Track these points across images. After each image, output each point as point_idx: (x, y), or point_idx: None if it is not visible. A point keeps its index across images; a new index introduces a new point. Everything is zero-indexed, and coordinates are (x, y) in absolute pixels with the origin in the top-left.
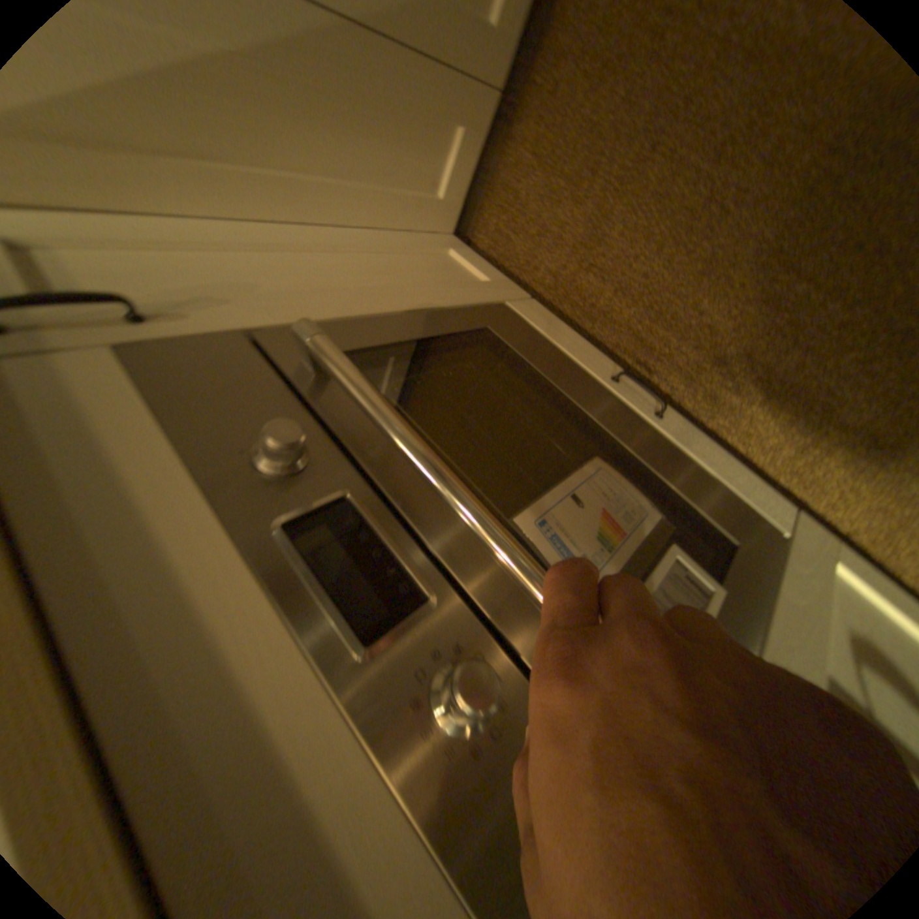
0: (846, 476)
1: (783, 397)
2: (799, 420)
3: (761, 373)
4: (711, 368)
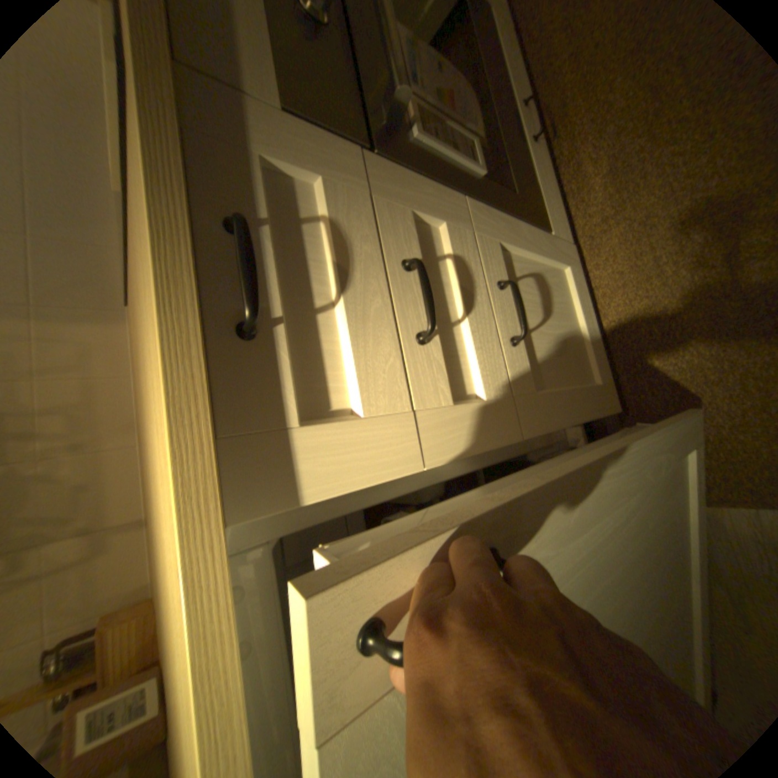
0: (617, 246)
1: (617, 175)
2: (616, 195)
3: (616, 151)
4: (591, 142)
